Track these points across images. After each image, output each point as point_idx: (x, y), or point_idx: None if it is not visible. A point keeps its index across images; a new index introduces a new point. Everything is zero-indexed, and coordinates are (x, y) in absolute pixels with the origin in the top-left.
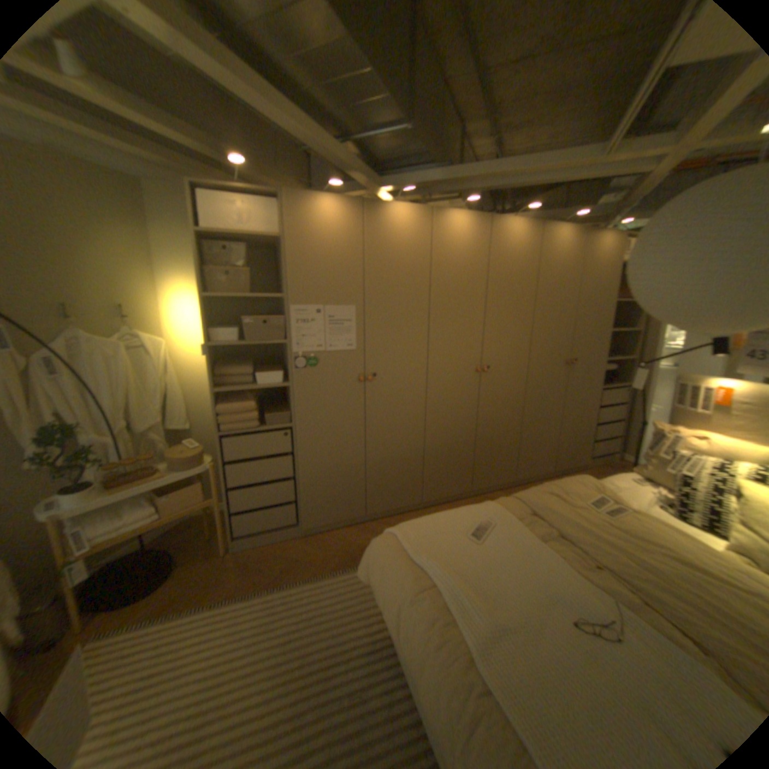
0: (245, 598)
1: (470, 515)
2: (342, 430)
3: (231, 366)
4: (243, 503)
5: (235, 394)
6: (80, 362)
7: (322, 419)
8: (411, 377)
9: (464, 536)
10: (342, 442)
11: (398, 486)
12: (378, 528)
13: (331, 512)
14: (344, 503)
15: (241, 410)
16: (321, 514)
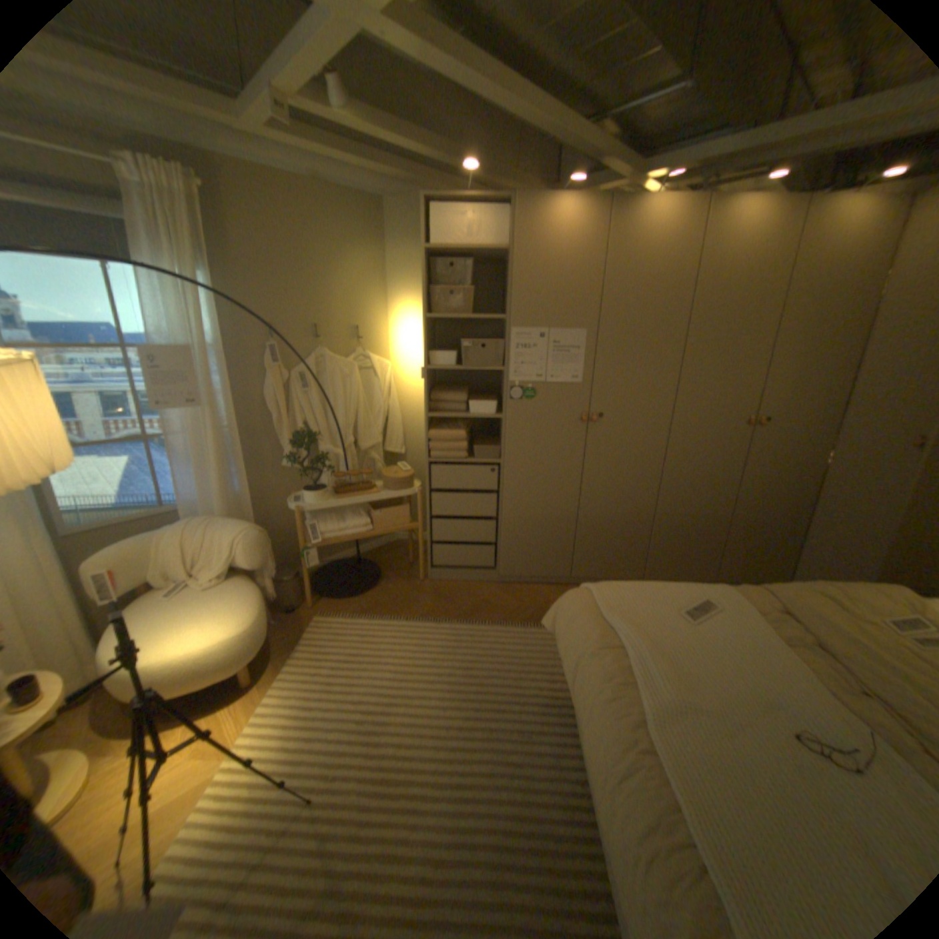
0: (436, 621)
1: (691, 592)
2: (553, 474)
3: (445, 393)
4: (444, 533)
5: (446, 422)
6: (323, 379)
7: (532, 459)
8: (649, 422)
9: (676, 612)
10: (552, 489)
11: (613, 552)
12: None
13: (531, 563)
14: (546, 557)
15: (450, 439)
16: (520, 563)
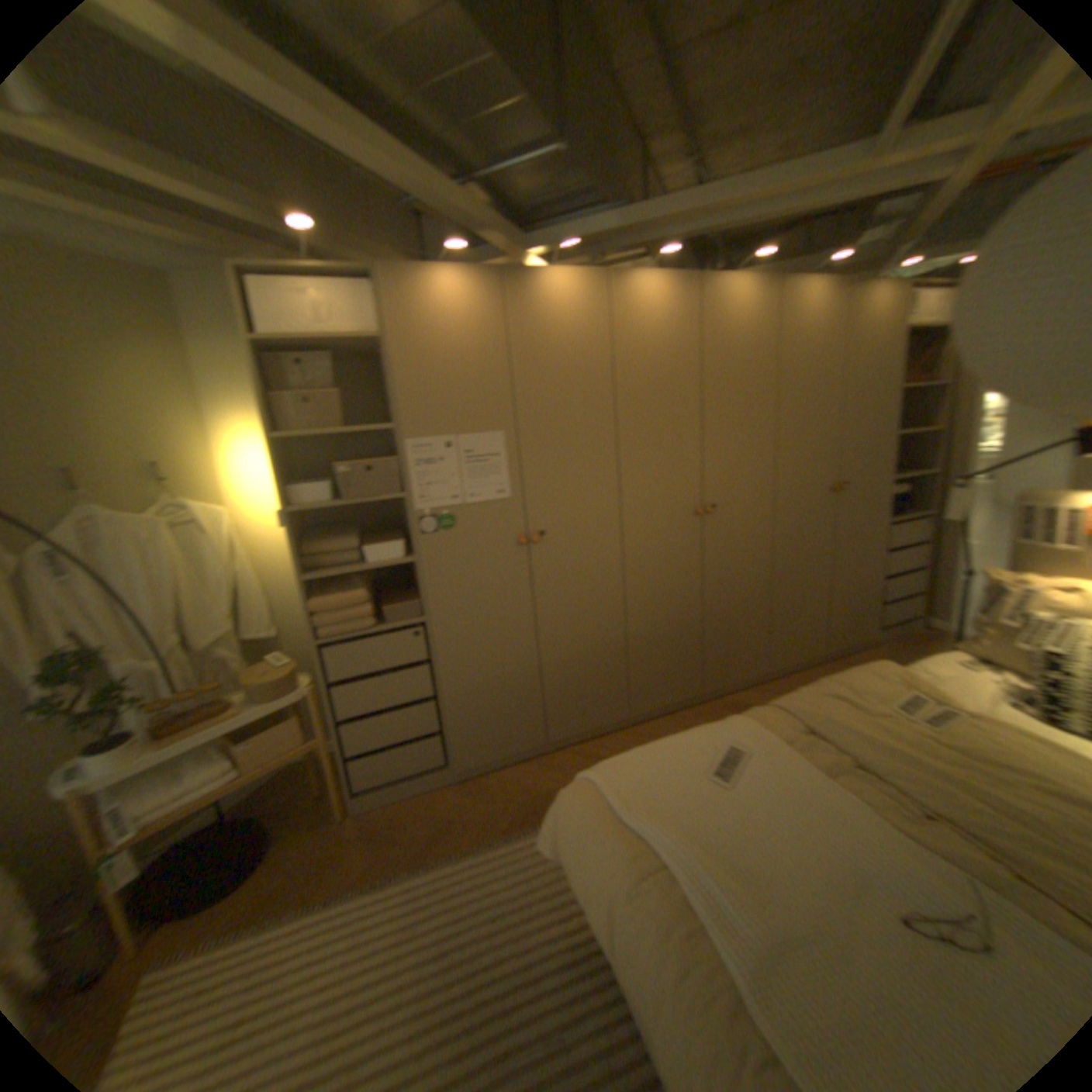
0: (377, 886)
1: (710, 741)
2: (501, 620)
3: (327, 539)
4: (364, 741)
5: (337, 580)
6: (104, 552)
7: (470, 606)
8: (599, 532)
9: (704, 777)
10: (503, 639)
11: (592, 697)
12: (568, 762)
13: (496, 743)
14: (514, 729)
15: (348, 604)
16: (481, 748)
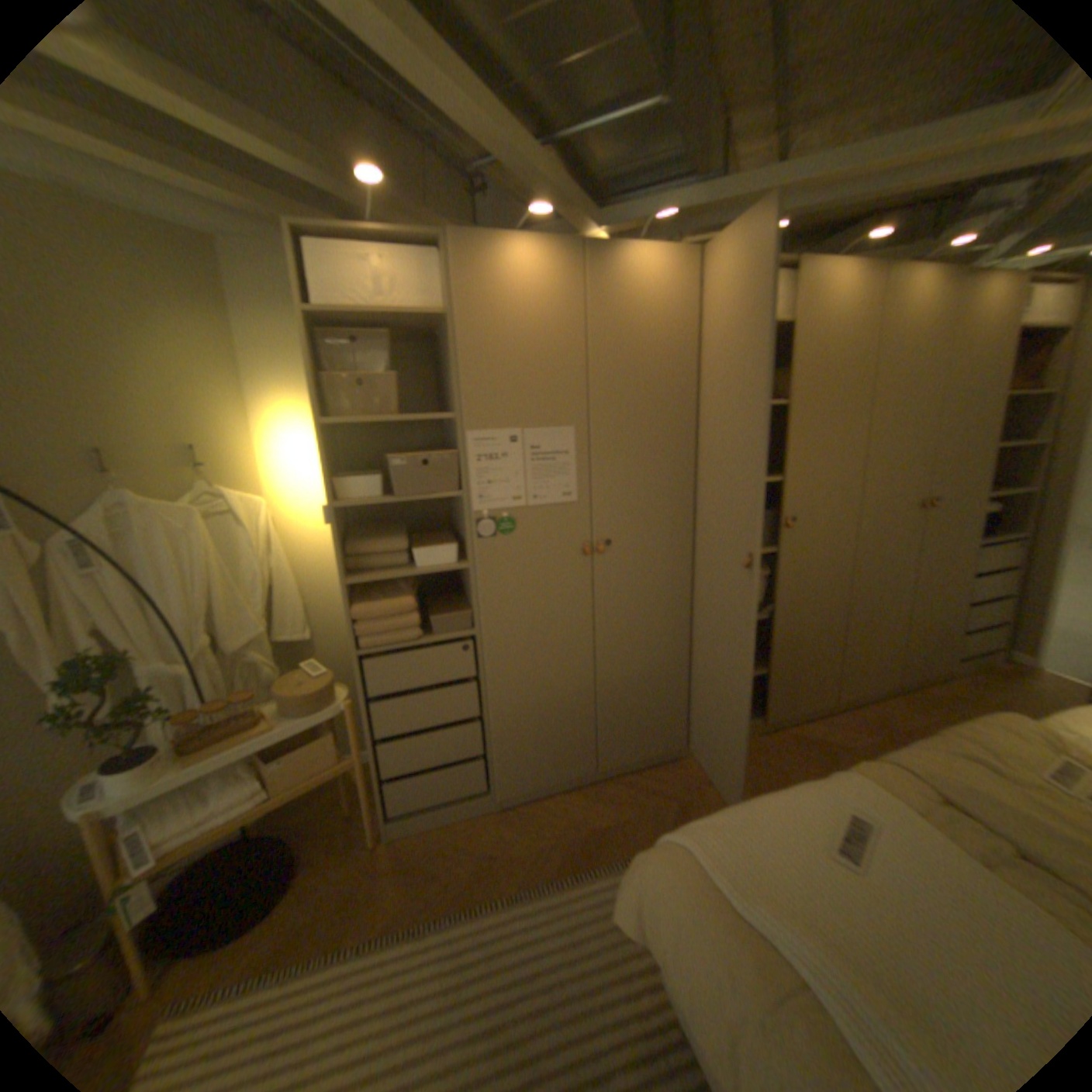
0: (414, 933)
1: (824, 807)
2: (556, 636)
3: (372, 539)
4: (401, 763)
5: (380, 584)
6: (130, 544)
7: (523, 620)
8: (668, 543)
9: (825, 854)
10: (557, 657)
11: (648, 724)
12: (619, 796)
13: (542, 770)
14: (562, 755)
15: (392, 613)
16: (526, 775)
